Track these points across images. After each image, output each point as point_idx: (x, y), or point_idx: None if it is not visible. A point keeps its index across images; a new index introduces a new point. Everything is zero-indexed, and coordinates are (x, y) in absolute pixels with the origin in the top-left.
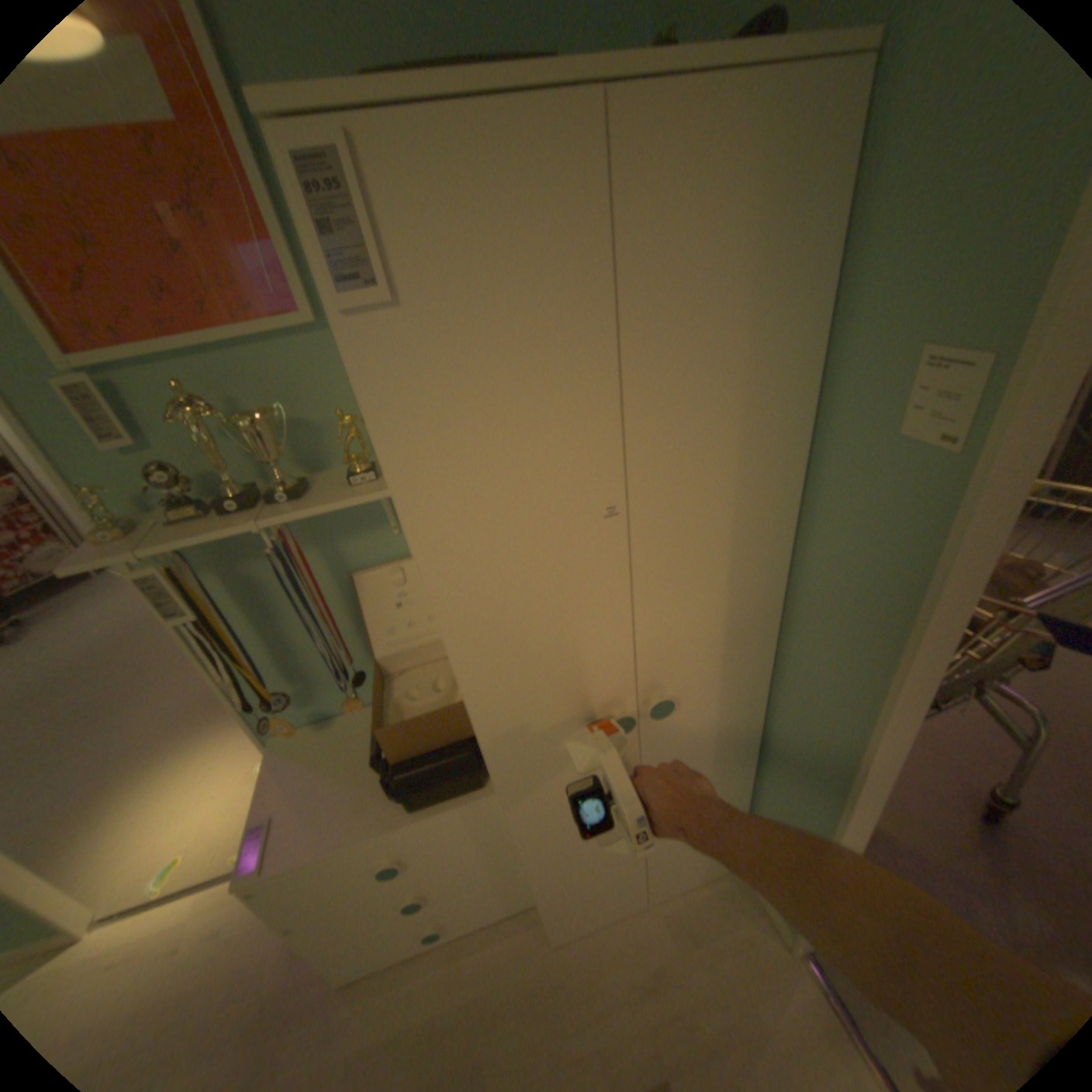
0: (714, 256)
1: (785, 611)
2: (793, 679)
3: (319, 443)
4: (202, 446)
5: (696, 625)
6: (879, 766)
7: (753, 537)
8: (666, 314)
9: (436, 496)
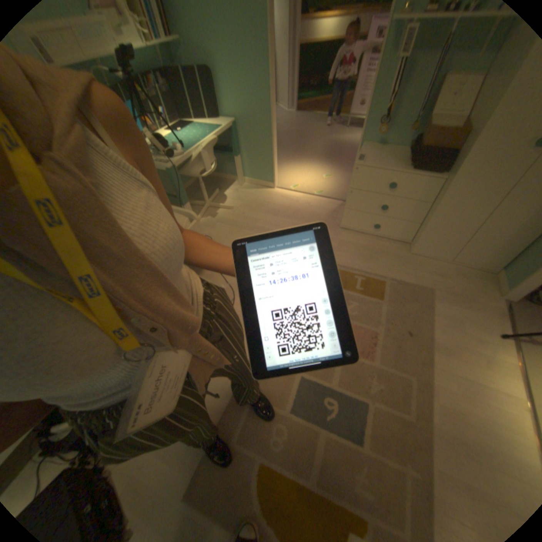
0: None
1: None
2: None
3: None
4: None
5: None
6: None
7: None
8: None
9: None
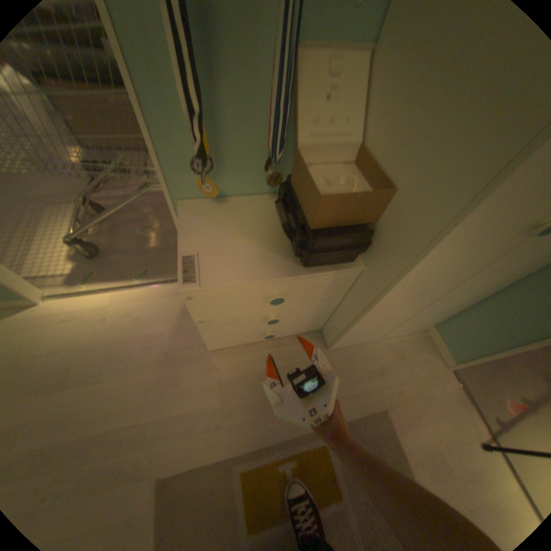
0: None
1: None
2: None
3: None
4: None
5: None
6: None
7: None
8: None
9: None
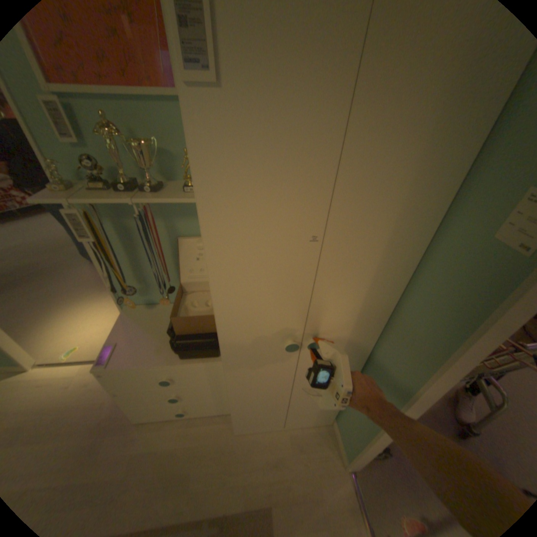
0: (418, 100)
1: (393, 314)
2: (386, 348)
3: (174, 165)
4: (111, 152)
5: (344, 309)
6: (418, 405)
7: (388, 272)
8: (378, 131)
9: (220, 208)
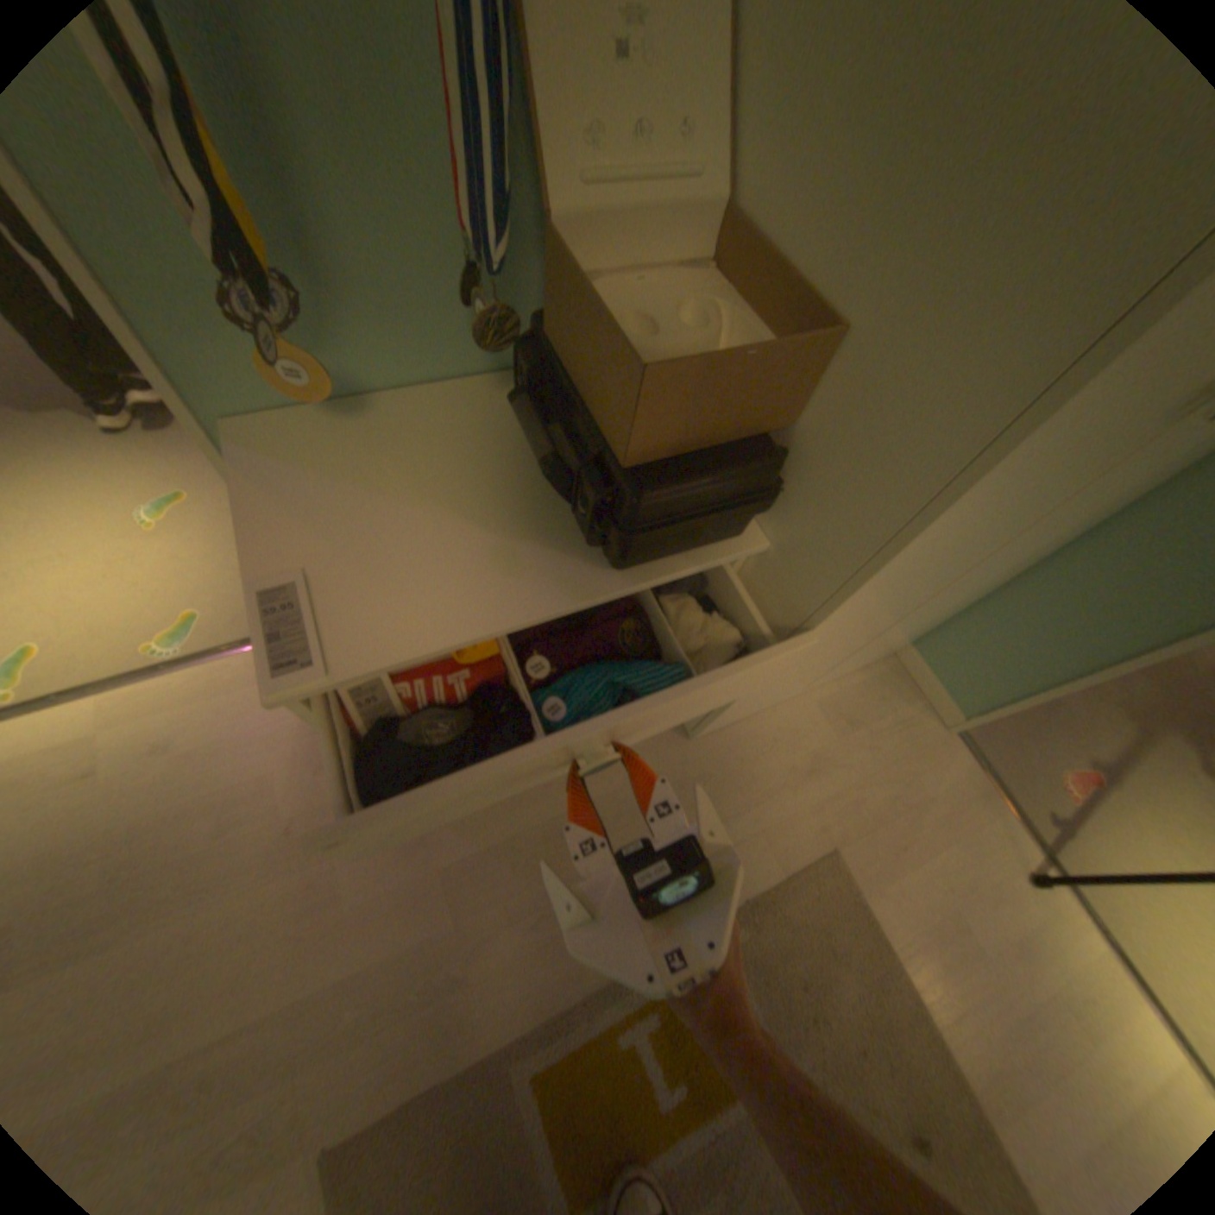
0: None
1: None
2: None
3: None
4: None
5: None
6: None
7: None
8: None
9: None
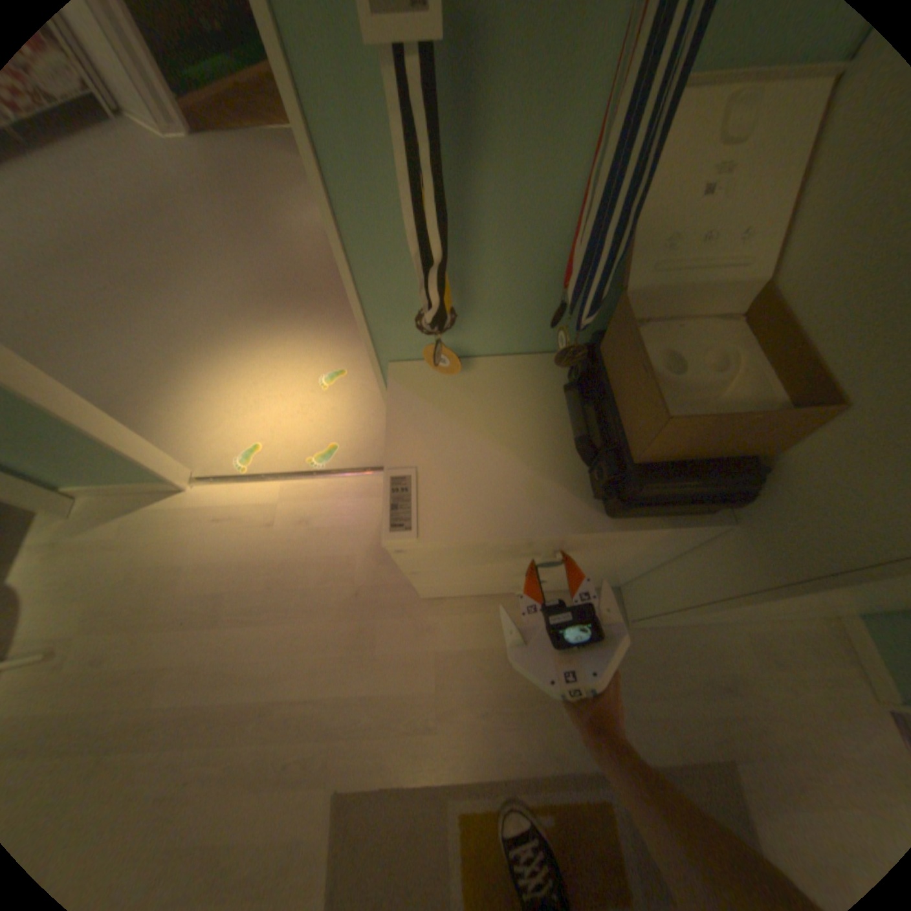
0: None
1: None
2: None
3: None
4: None
5: None
6: None
7: None
8: None
9: None
